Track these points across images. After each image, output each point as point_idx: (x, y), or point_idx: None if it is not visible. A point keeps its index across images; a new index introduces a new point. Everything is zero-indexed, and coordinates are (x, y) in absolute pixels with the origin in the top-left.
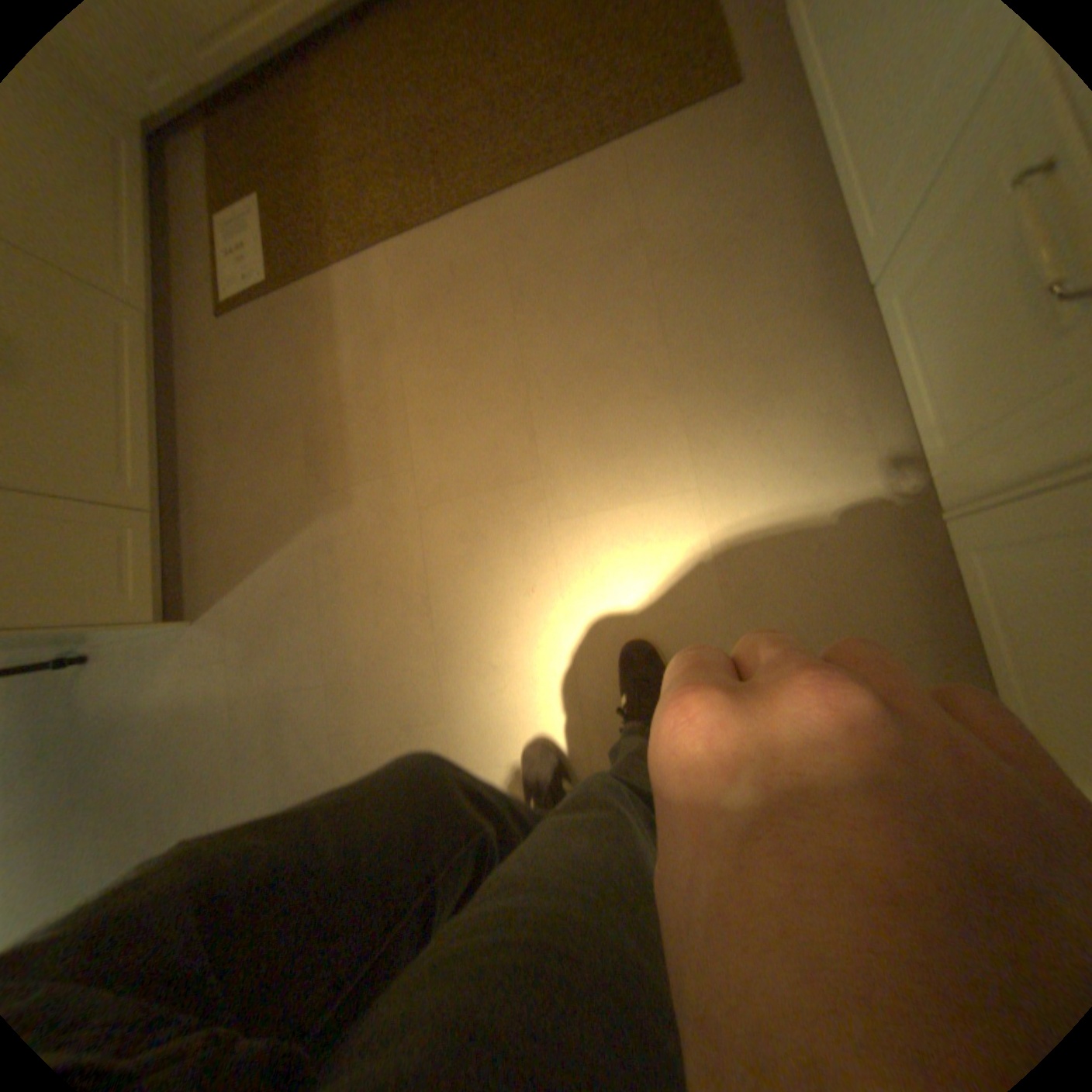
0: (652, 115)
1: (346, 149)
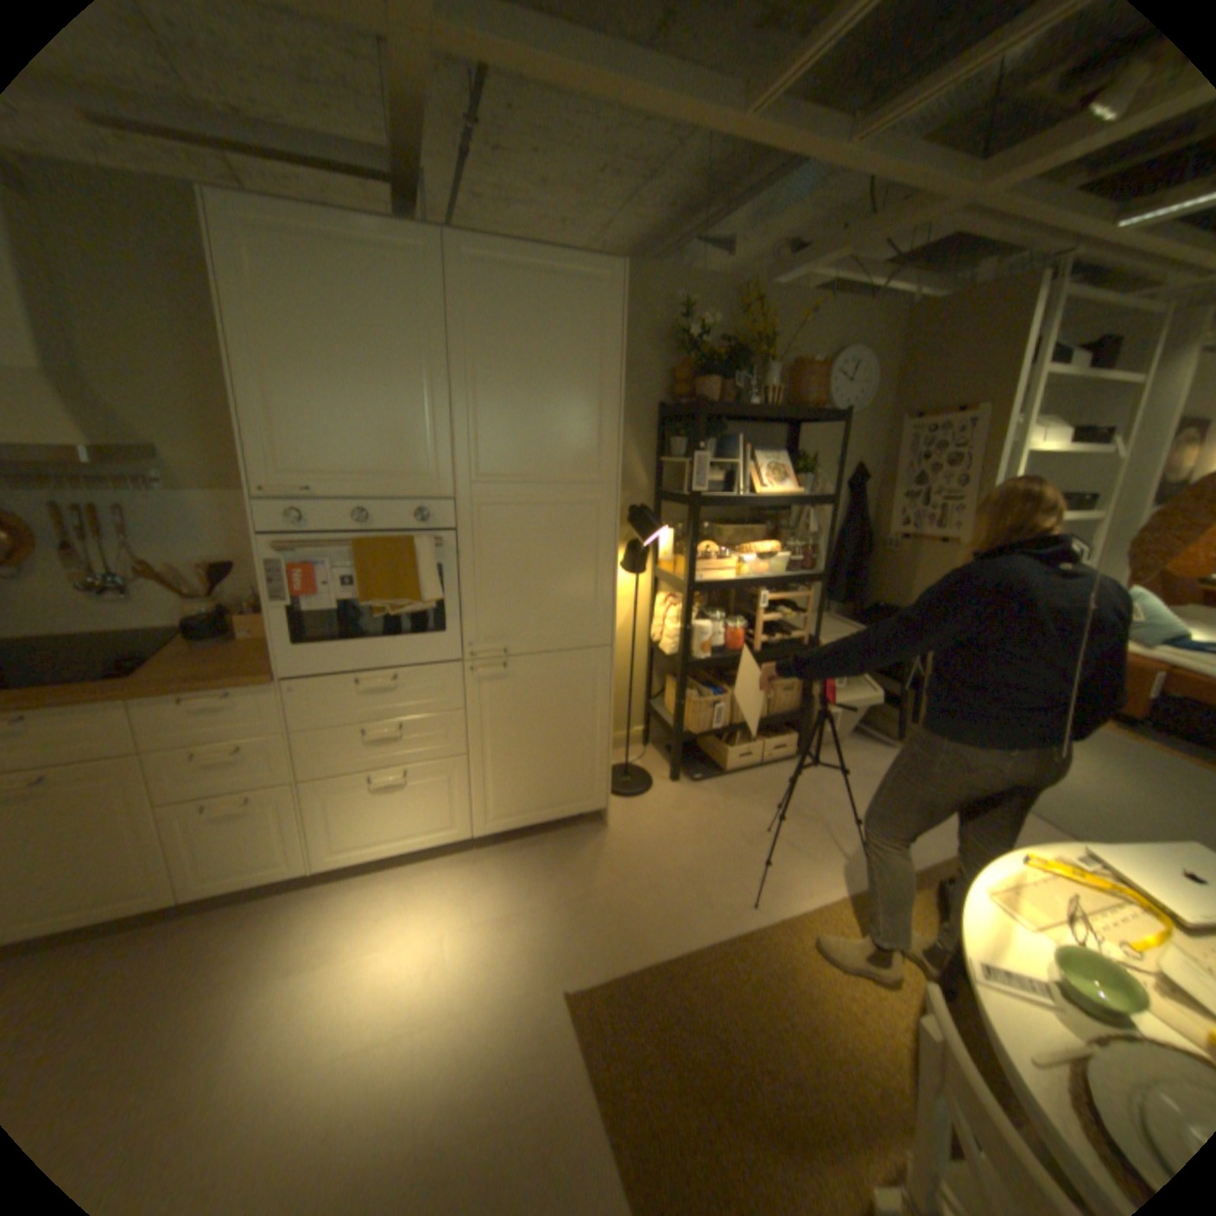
0: None
1: None
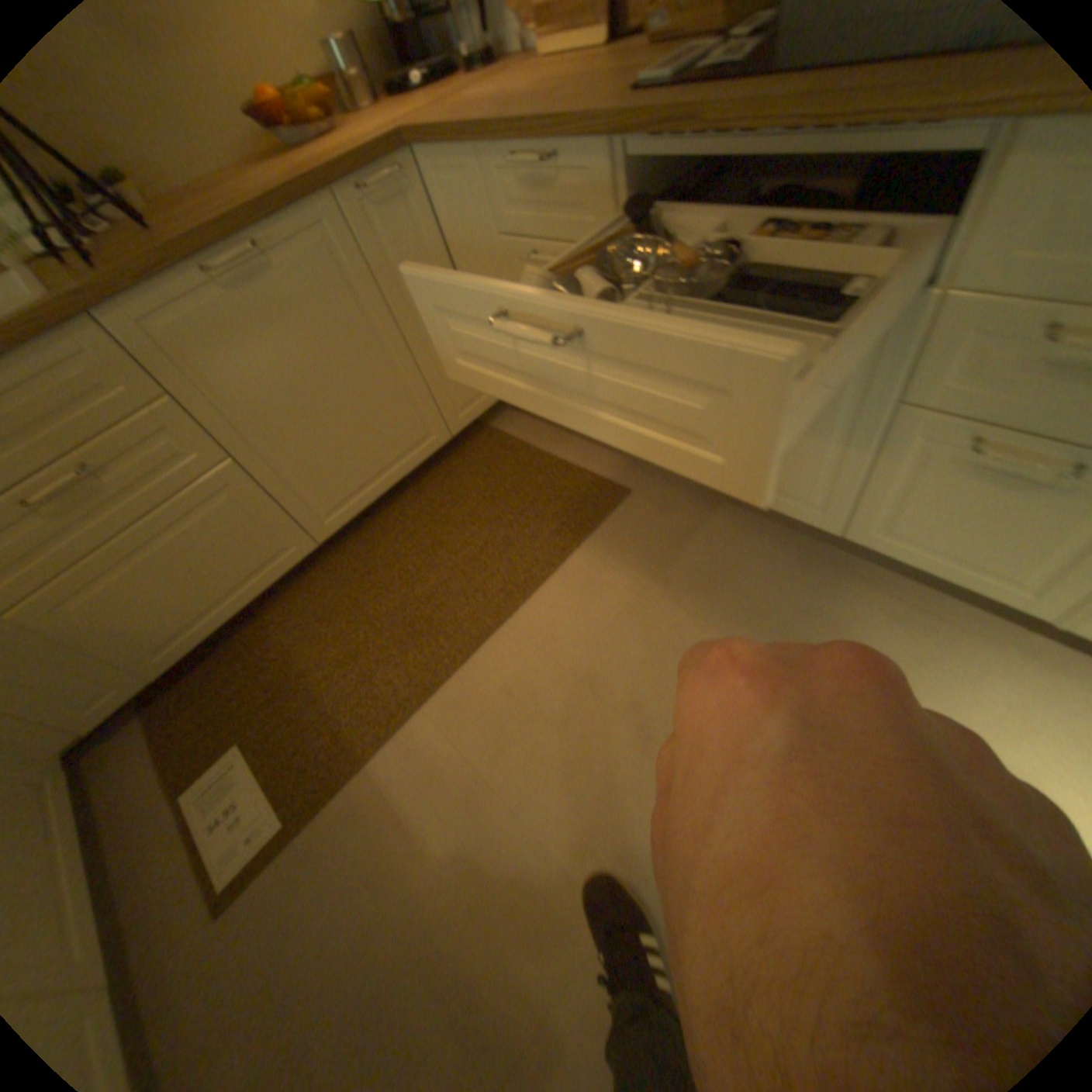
0: (589, 528)
1: (332, 659)
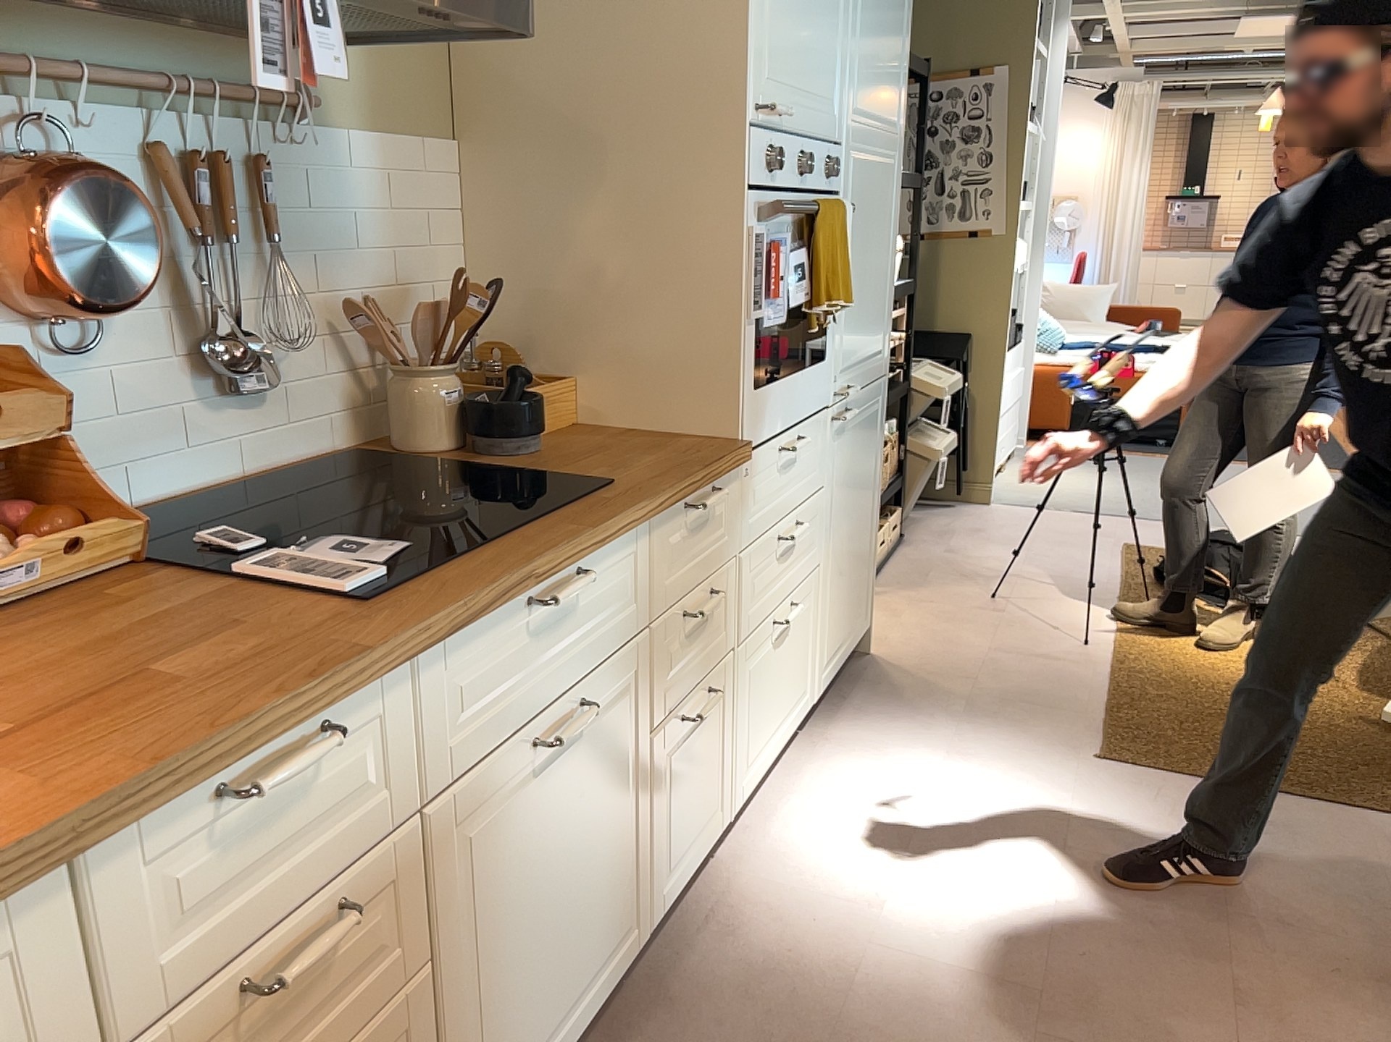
0: None
1: None
